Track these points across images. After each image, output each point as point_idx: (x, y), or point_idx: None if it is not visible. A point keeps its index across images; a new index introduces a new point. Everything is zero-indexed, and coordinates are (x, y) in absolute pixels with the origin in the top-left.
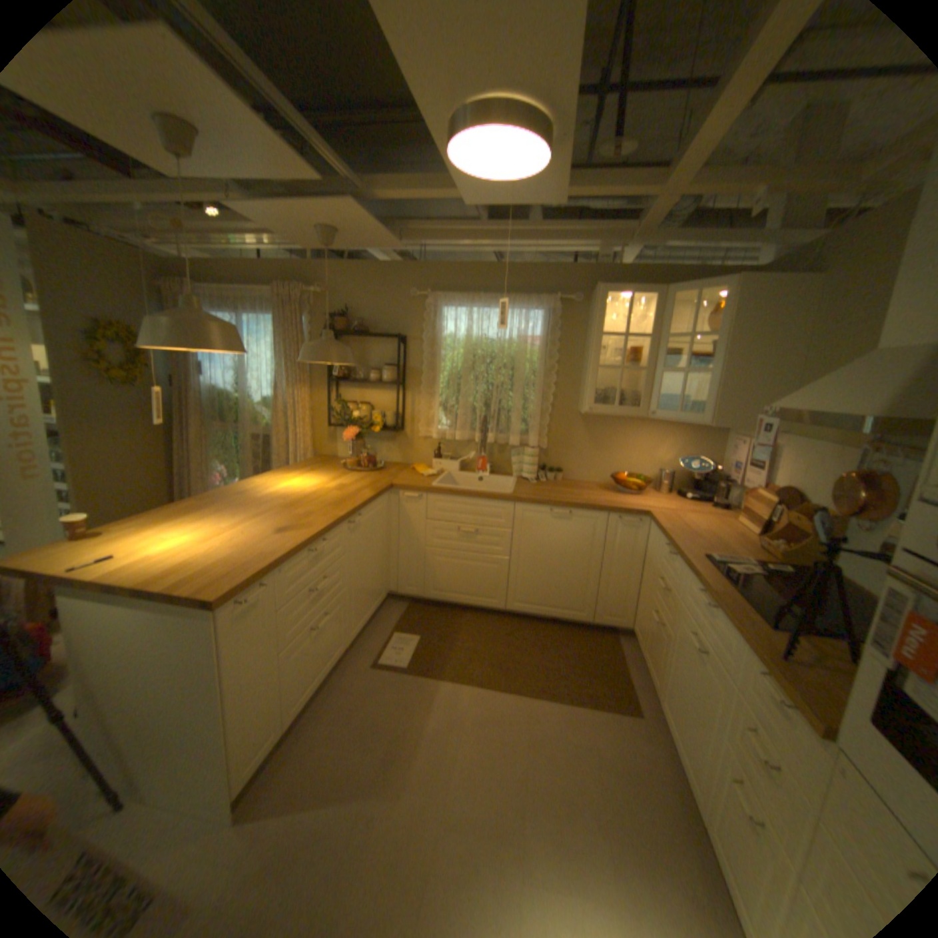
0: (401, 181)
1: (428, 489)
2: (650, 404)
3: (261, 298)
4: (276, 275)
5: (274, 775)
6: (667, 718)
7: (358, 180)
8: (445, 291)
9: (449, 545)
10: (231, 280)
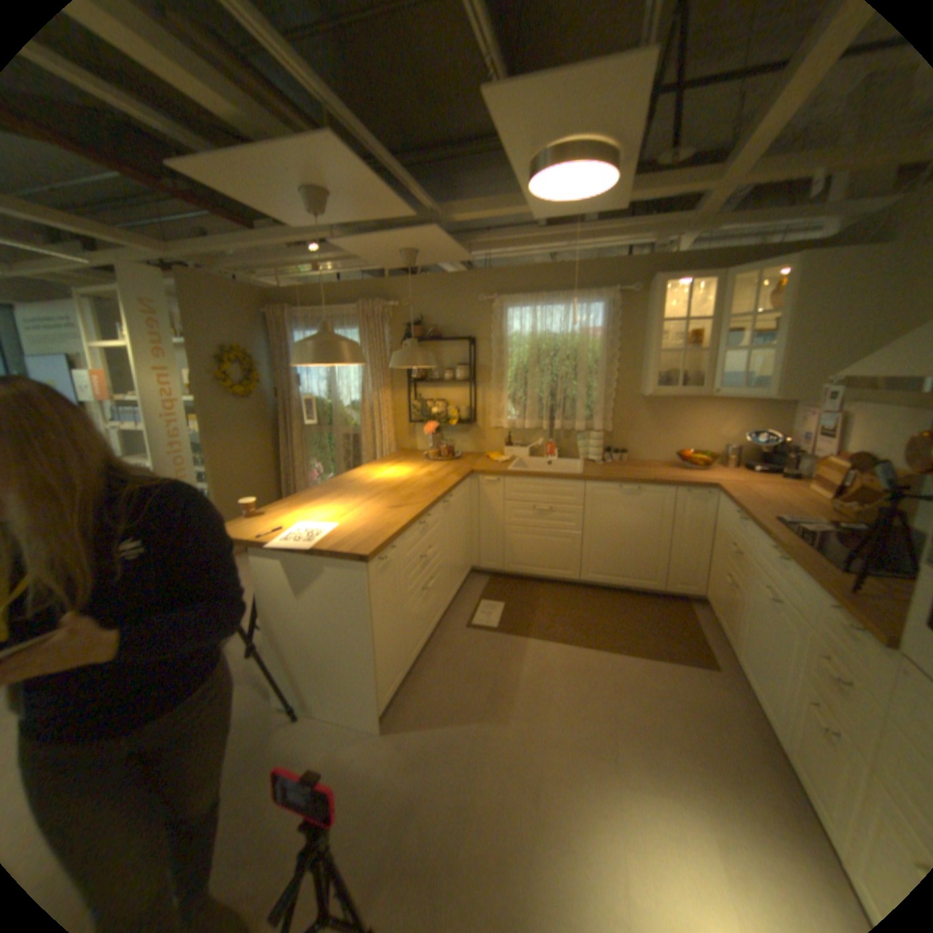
0: (476, 204)
1: (505, 473)
2: (713, 383)
3: (348, 315)
4: (360, 293)
5: (404, 704)
6: (745, 669)
7: (439, 208)
8: (510, 294)
9: (526, 523)
10: (322, 302)
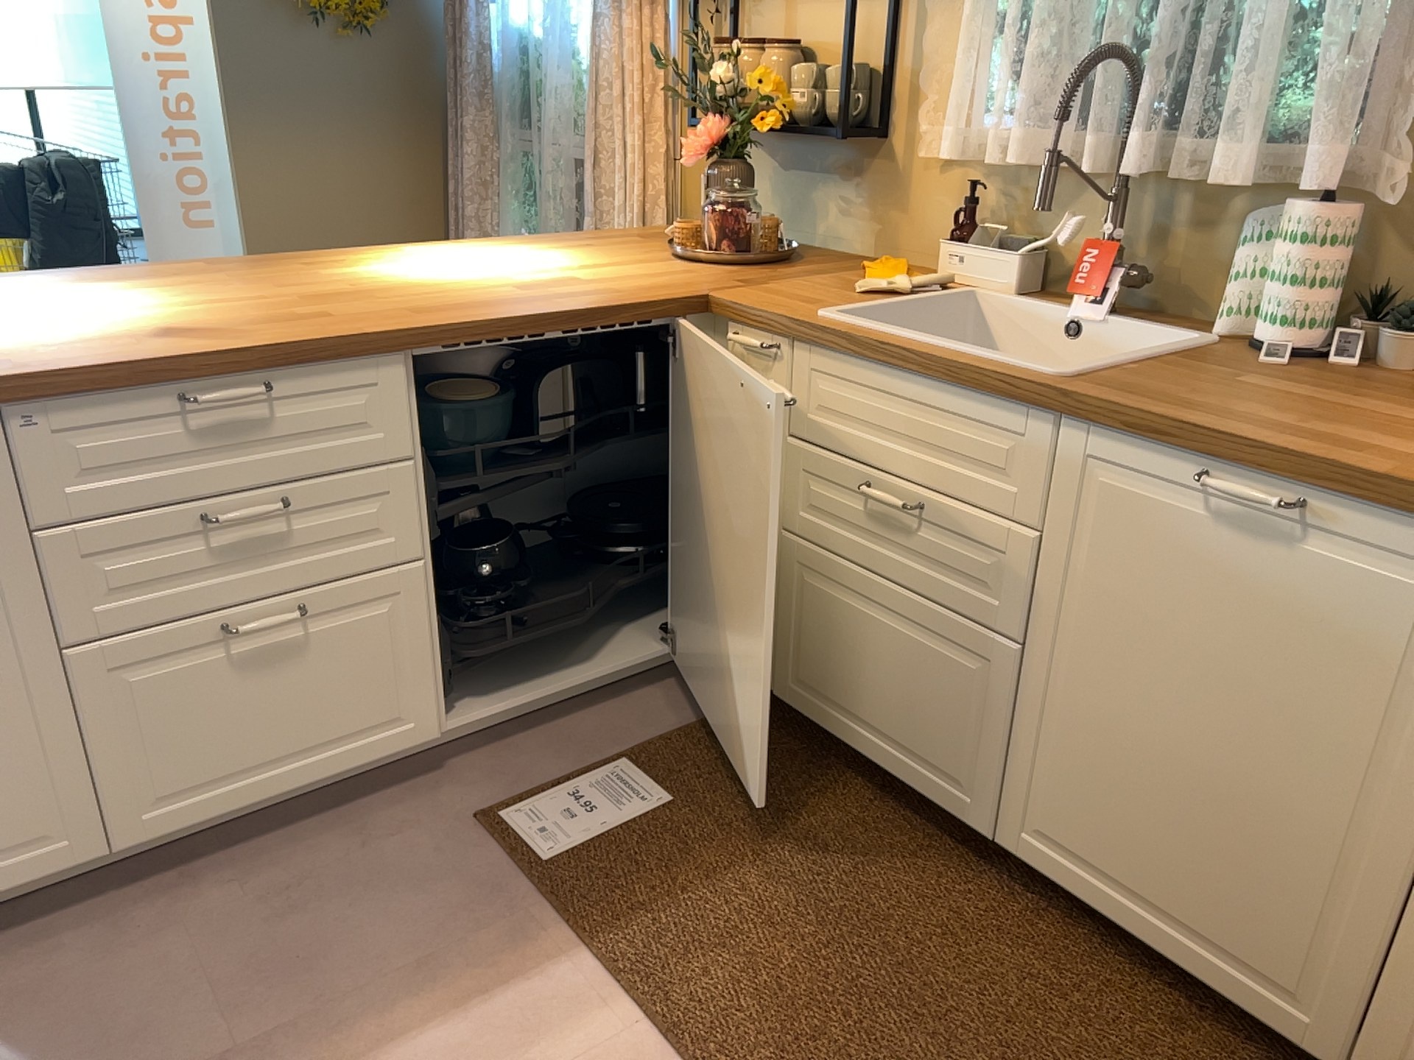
0: None
1: (793, 324)
2: None
3: None
4: None
5: (58, 936)
6: None
7: None
8: None
9: (842, 543)
10: None
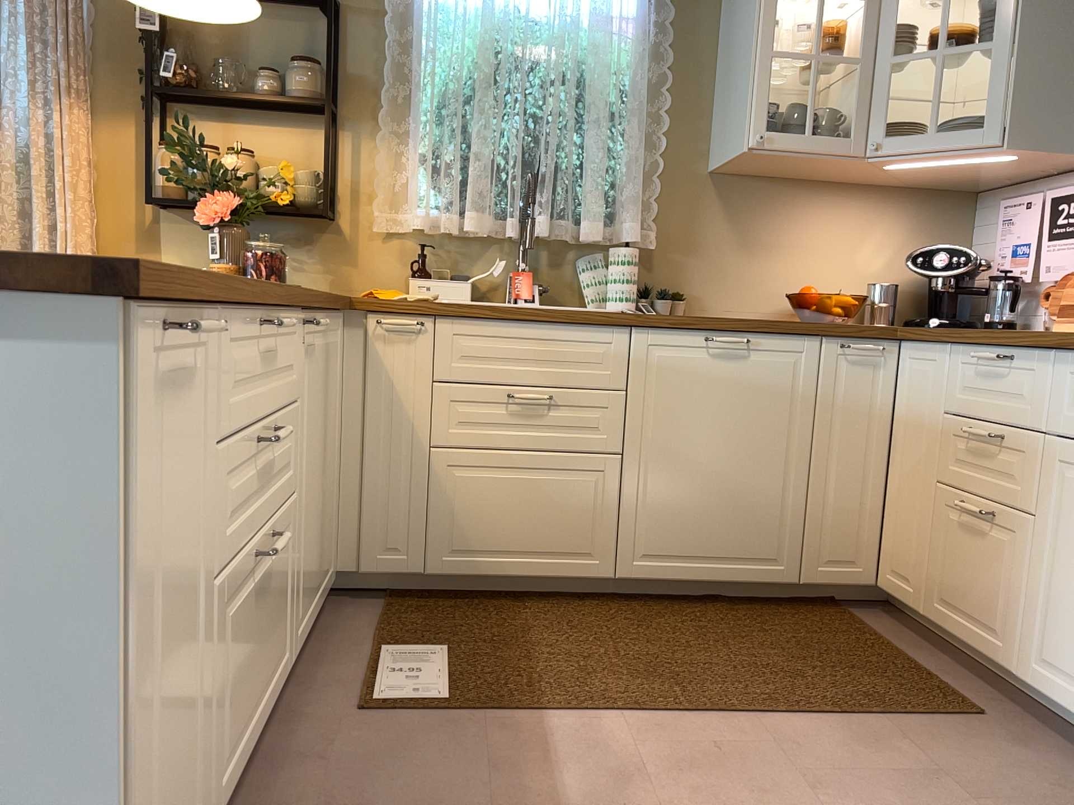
0: None
1: (439, 306)
2: (868, 132)
3: None
4: None
5: None
6: (1053, 689)
7: None
8: None
9: (487, 440)
10: None
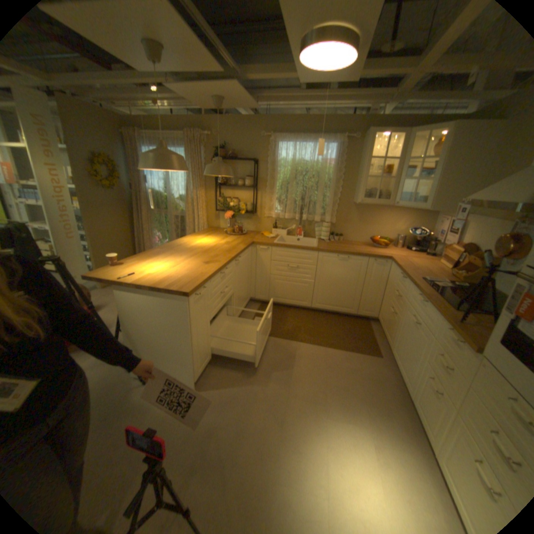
0: (263, 68)
1: (272, 244)
2: (395, 198)
3: (177, 138)
4: (185, 124)
5: (209, 375)
6: (396, 357)
7: (238, 68)
8: (281, 133)
9: (282, 274)
10: (160, 128)
